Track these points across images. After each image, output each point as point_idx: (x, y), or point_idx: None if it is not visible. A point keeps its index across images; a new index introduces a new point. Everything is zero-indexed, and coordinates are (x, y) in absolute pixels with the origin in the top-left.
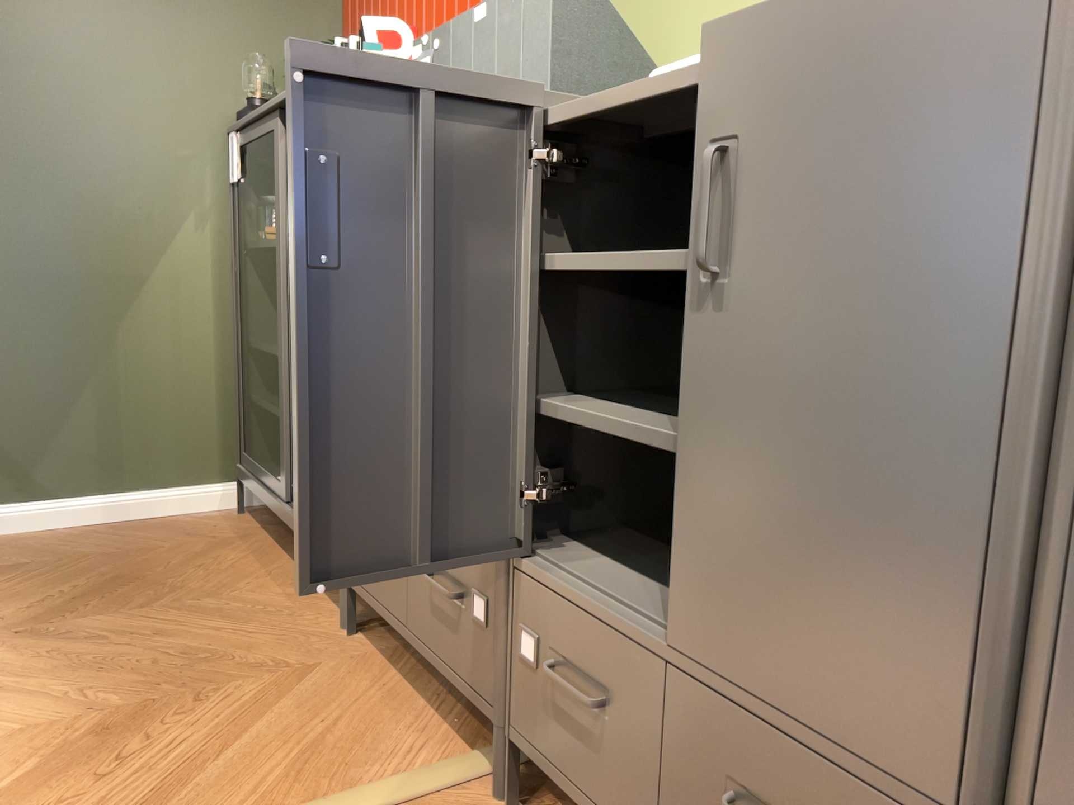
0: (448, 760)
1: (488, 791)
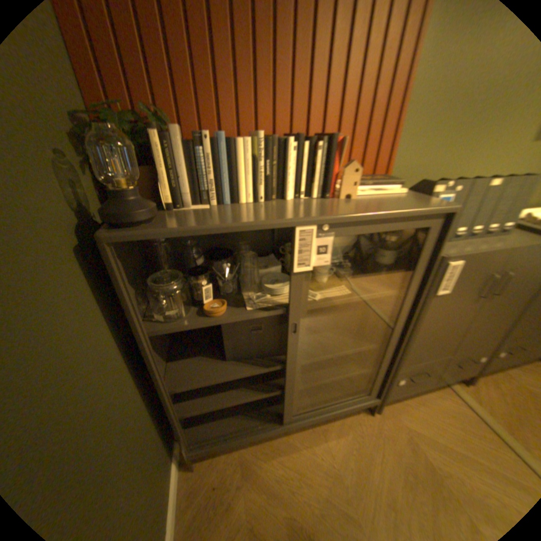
0: (457, 394)
1: (466, 388)
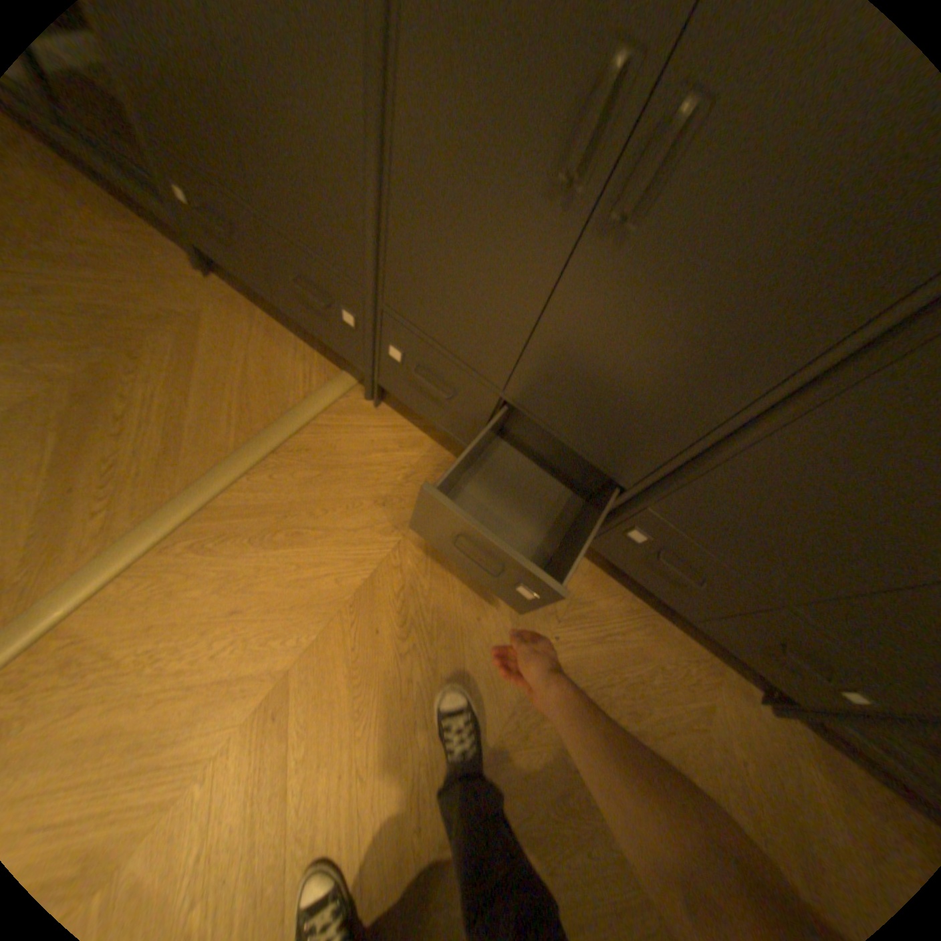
0: (331, 379)
1: (360, 395)
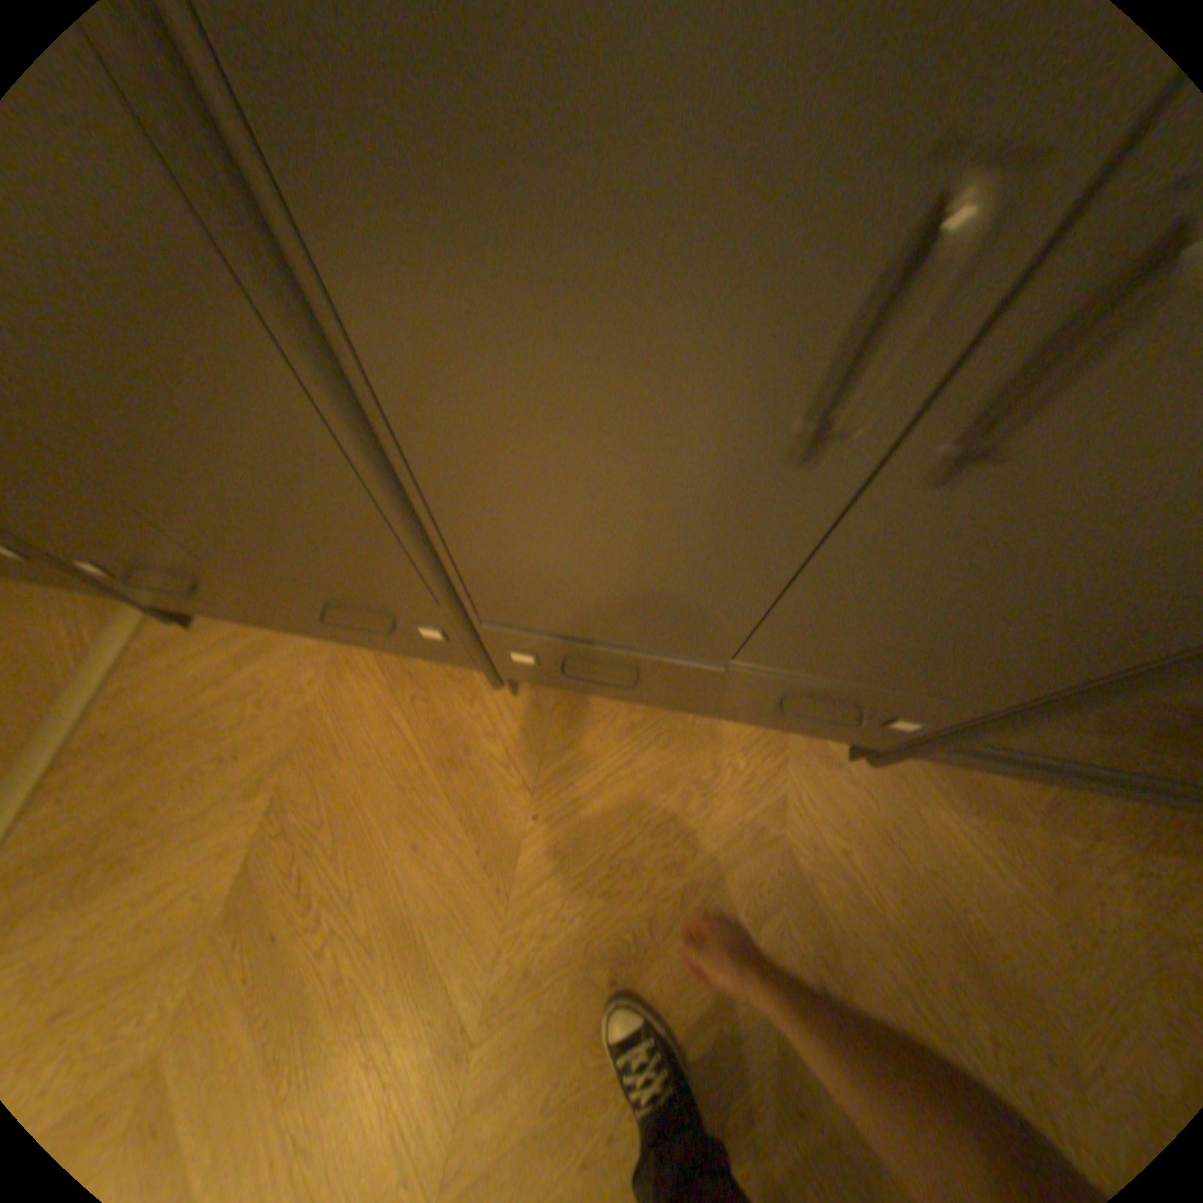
0: (107, 619)
1: (157, 619)
